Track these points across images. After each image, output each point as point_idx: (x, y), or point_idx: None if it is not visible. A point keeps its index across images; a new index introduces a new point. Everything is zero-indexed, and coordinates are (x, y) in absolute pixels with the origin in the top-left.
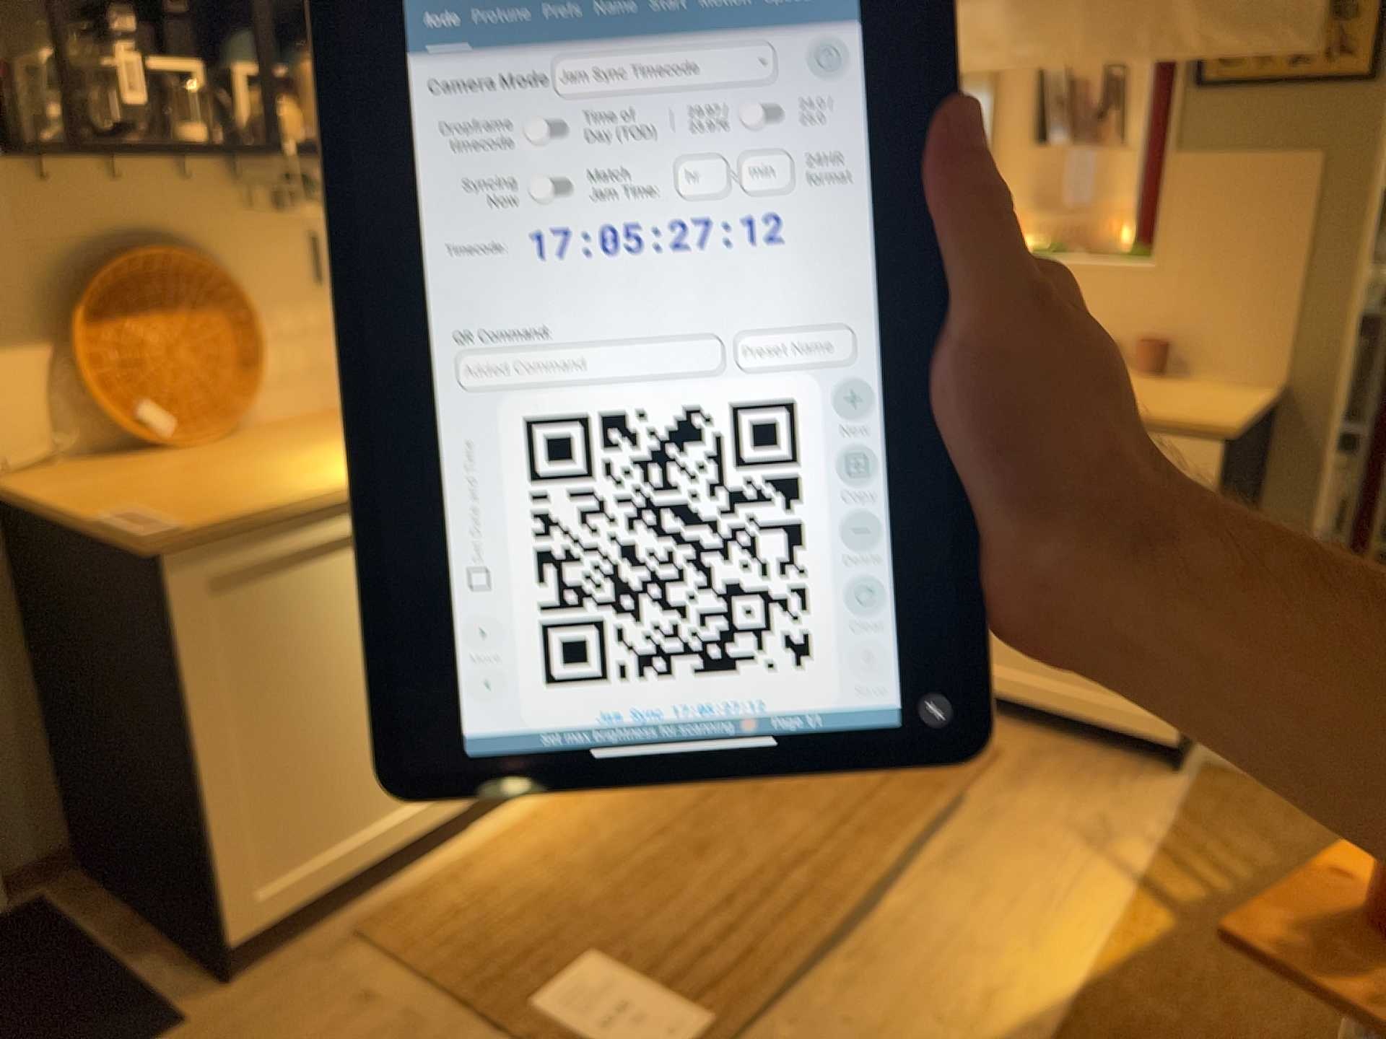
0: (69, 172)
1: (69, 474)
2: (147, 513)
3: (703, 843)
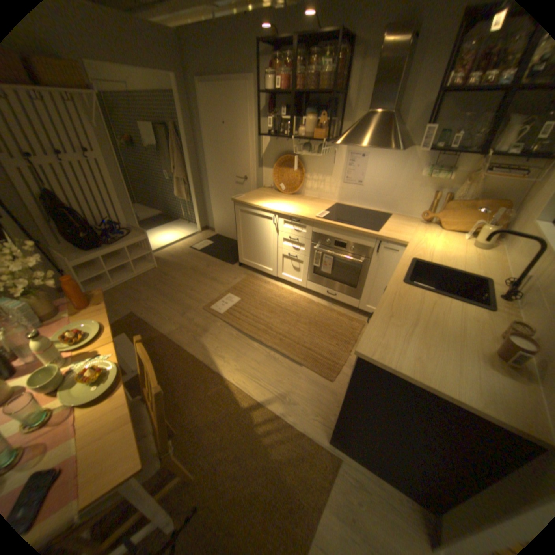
0: (283, 139)
1: (267, 190)
2: (242, 196)
3: (275, 312)
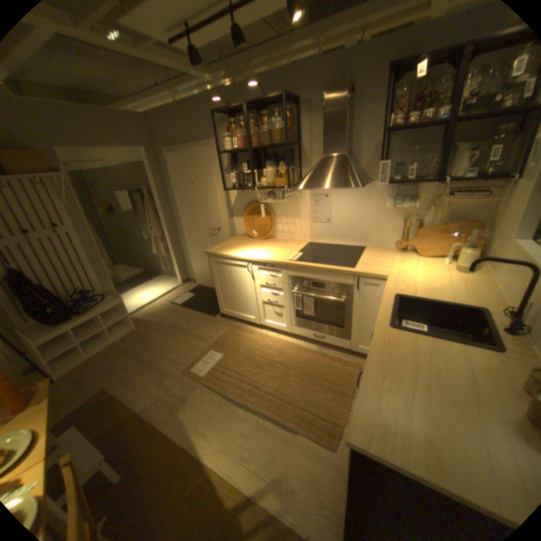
0: (248, 189)
1: (240, 238)
2: (215, 248)
3: (261, 366)
